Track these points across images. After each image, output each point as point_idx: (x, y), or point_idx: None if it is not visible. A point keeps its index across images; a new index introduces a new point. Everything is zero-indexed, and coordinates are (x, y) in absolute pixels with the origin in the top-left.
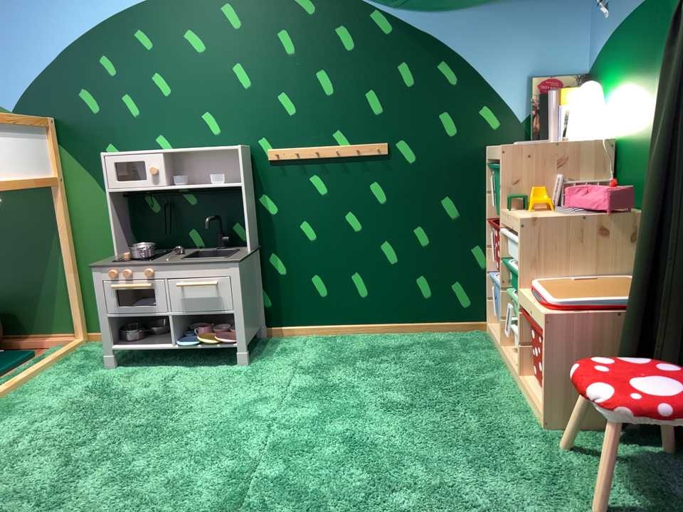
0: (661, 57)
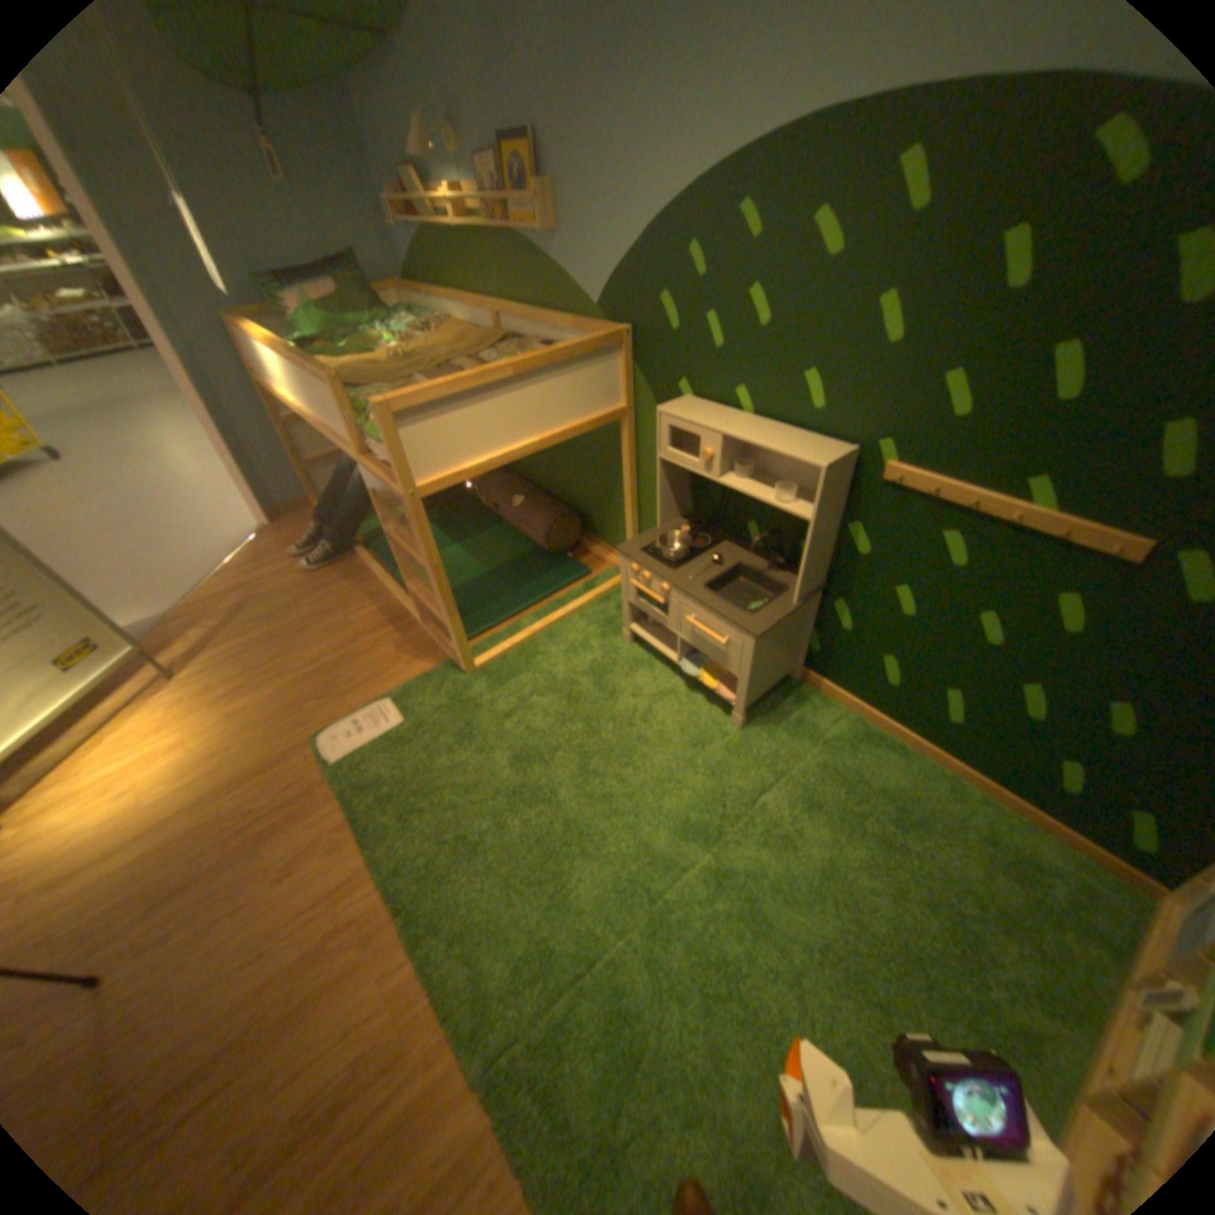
0: None
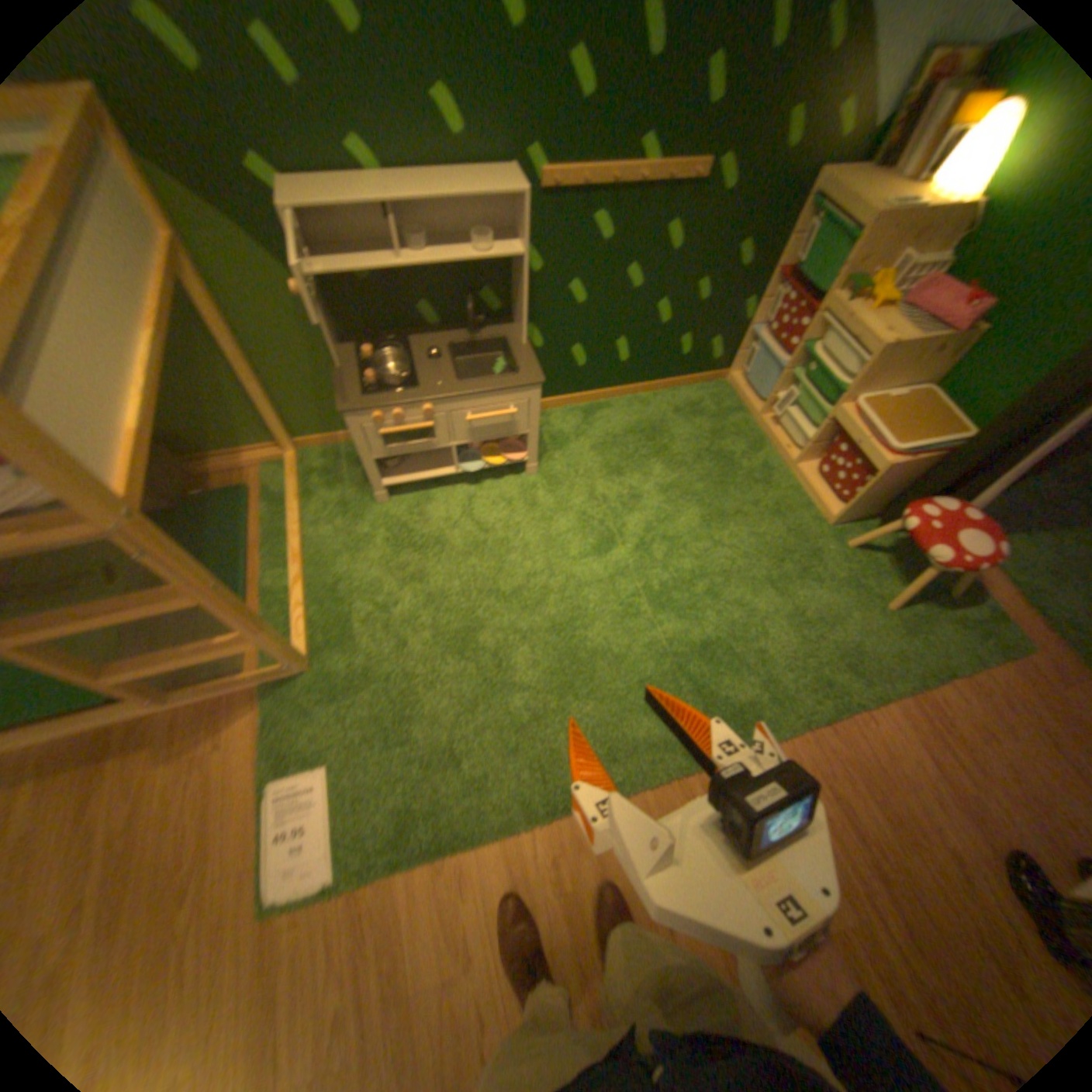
0: None
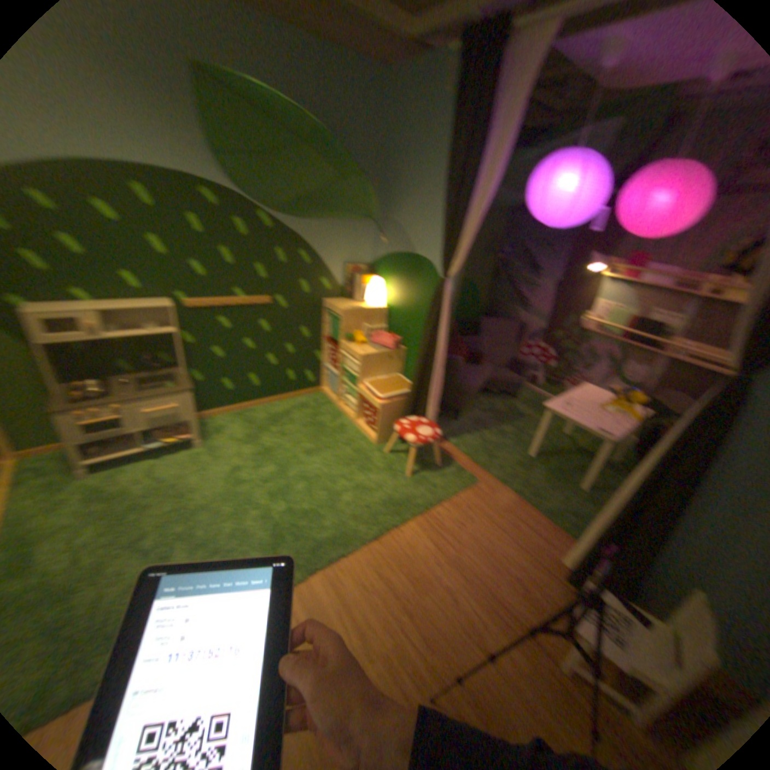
0: (416, 286)
